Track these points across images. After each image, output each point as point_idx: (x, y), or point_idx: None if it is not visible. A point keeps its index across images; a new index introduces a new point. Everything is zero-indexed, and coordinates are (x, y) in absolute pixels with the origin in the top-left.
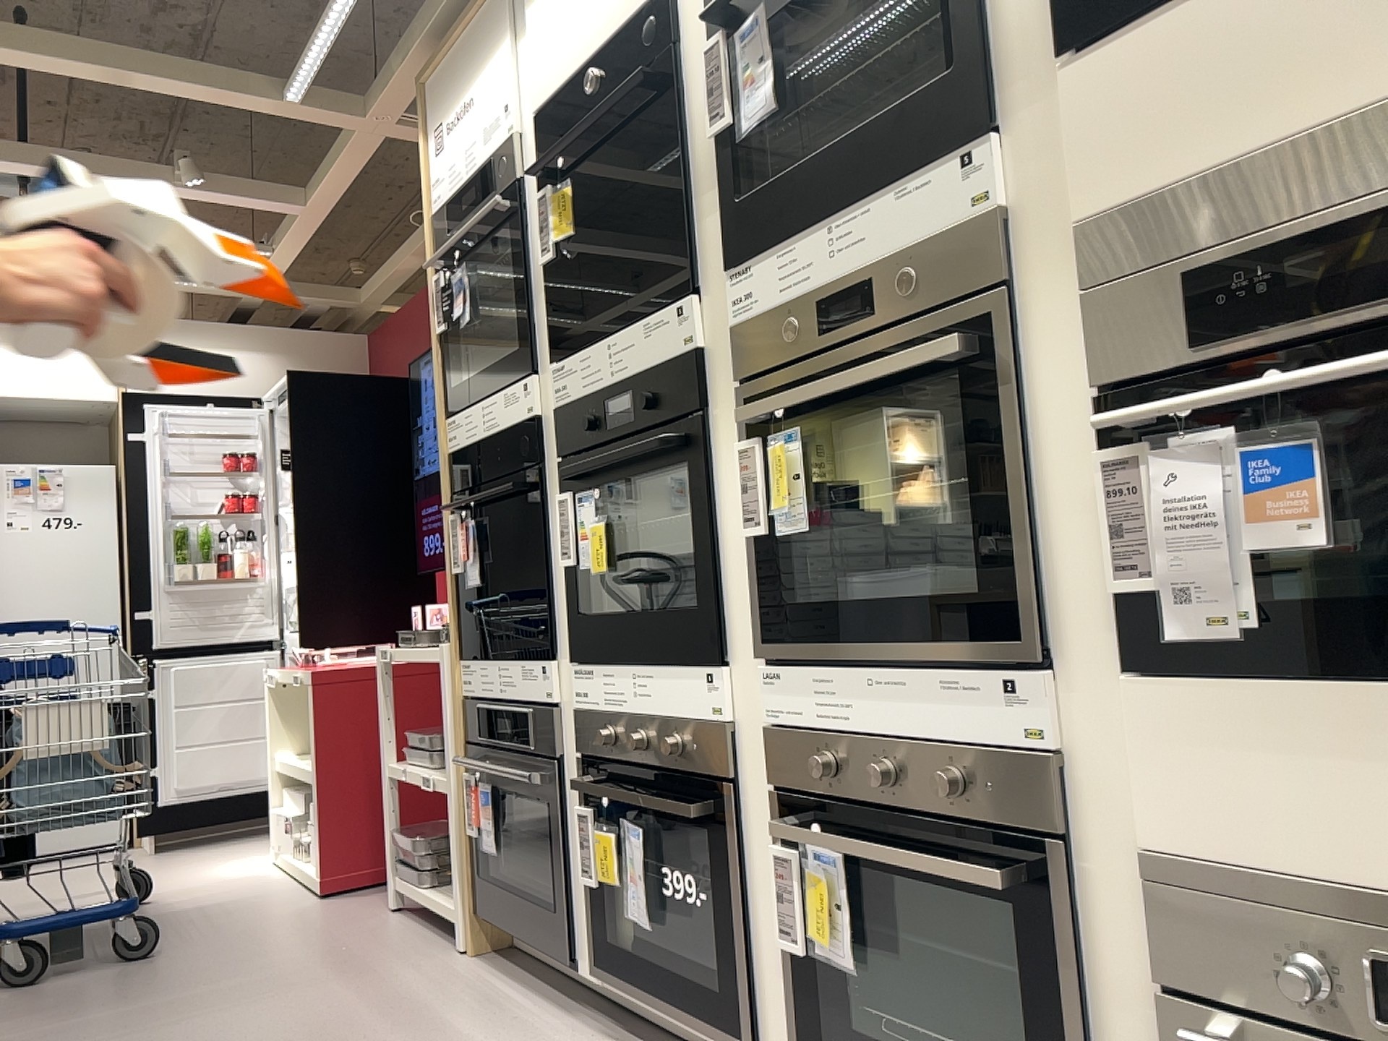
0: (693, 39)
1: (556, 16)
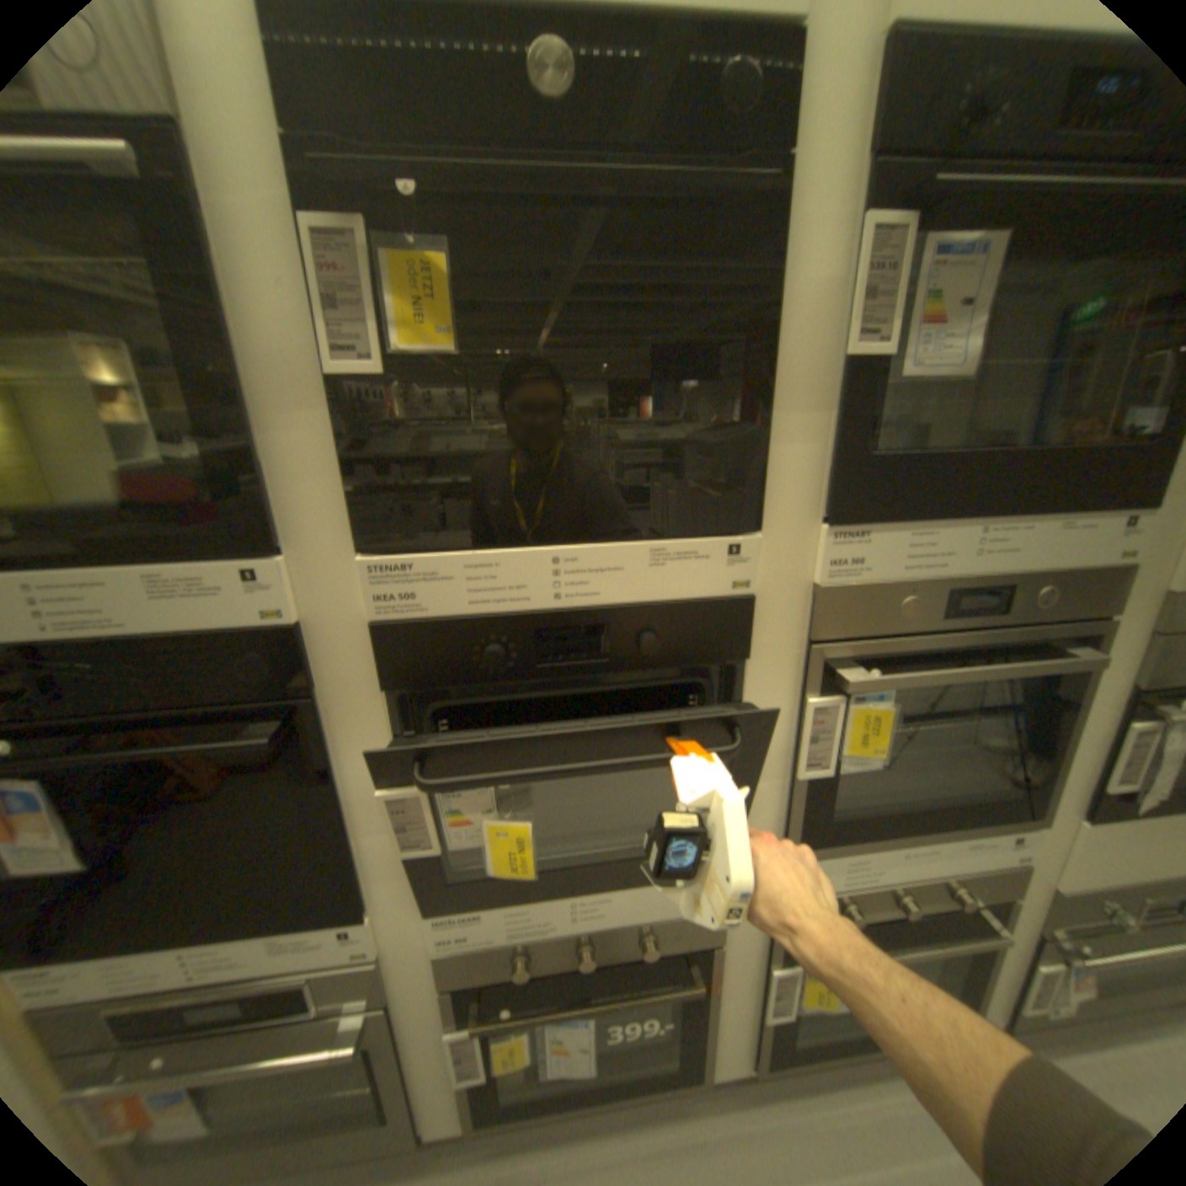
0: (828, 168)
1: None
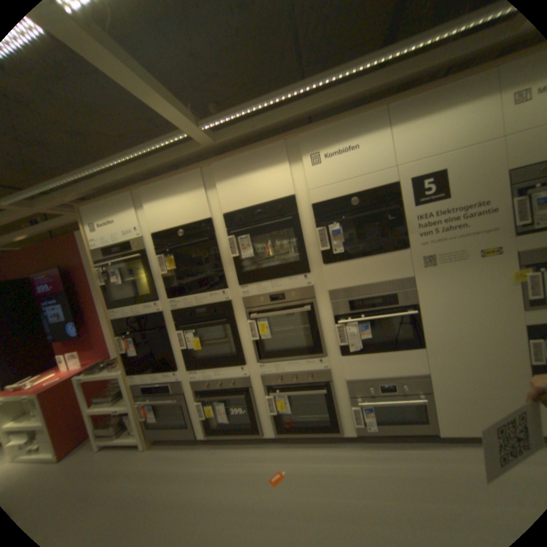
0: (220, 233)
1: (160, 211)
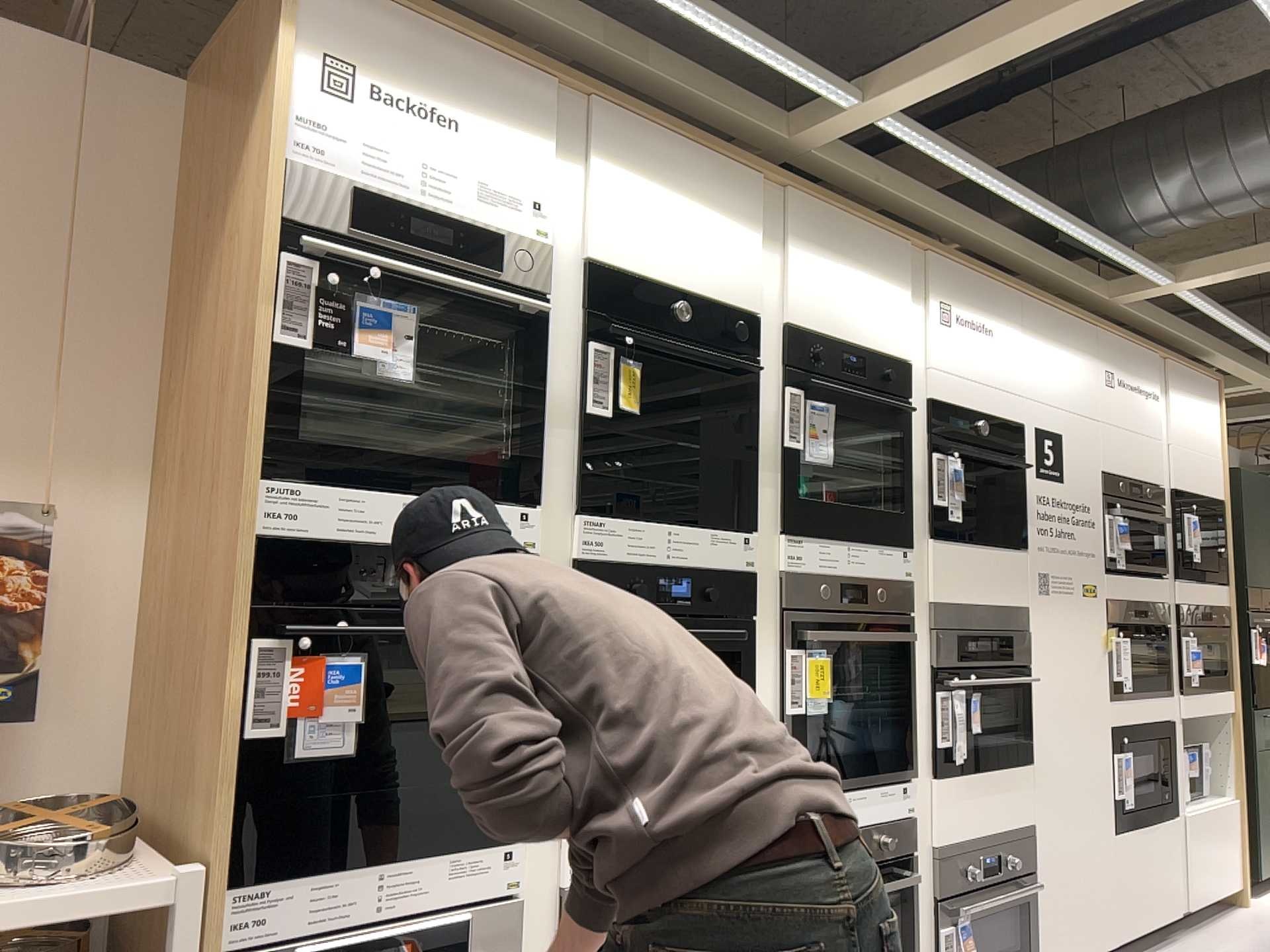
0: (763, 371)
1: (643, 222)
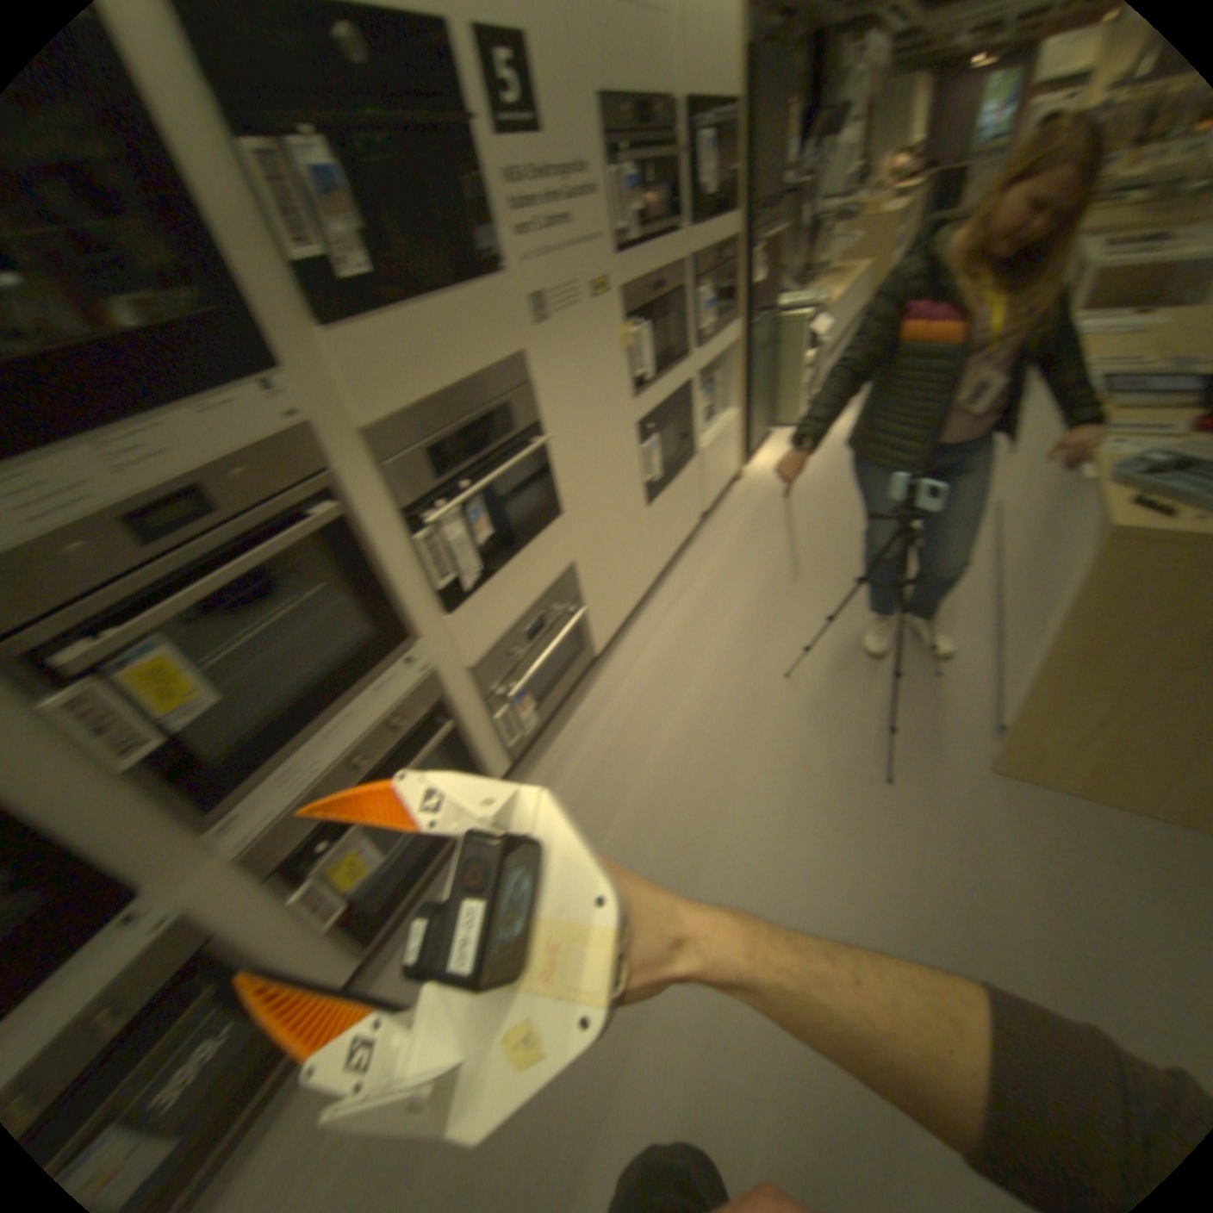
0: None
1: None
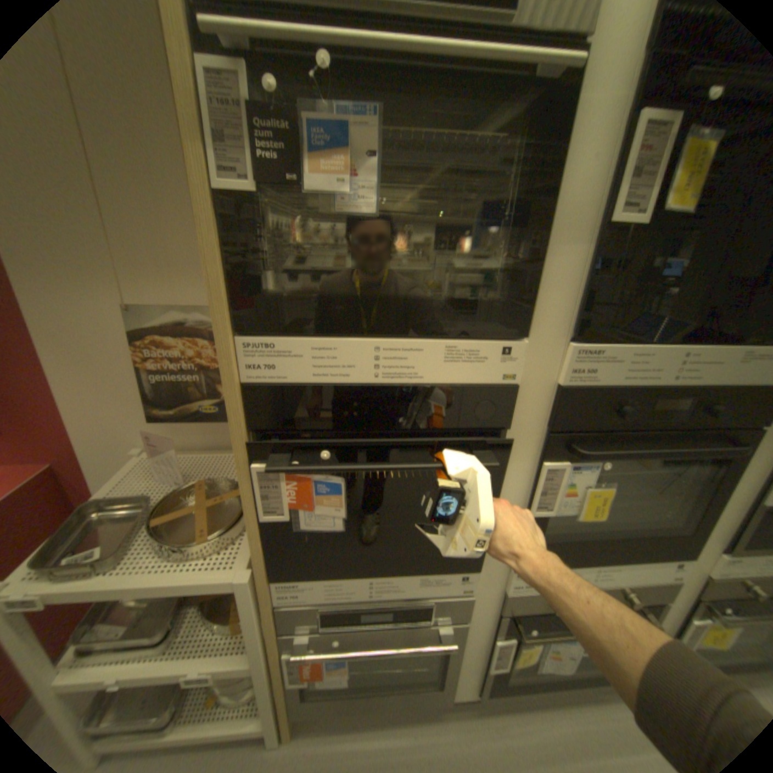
0: None
1: None
